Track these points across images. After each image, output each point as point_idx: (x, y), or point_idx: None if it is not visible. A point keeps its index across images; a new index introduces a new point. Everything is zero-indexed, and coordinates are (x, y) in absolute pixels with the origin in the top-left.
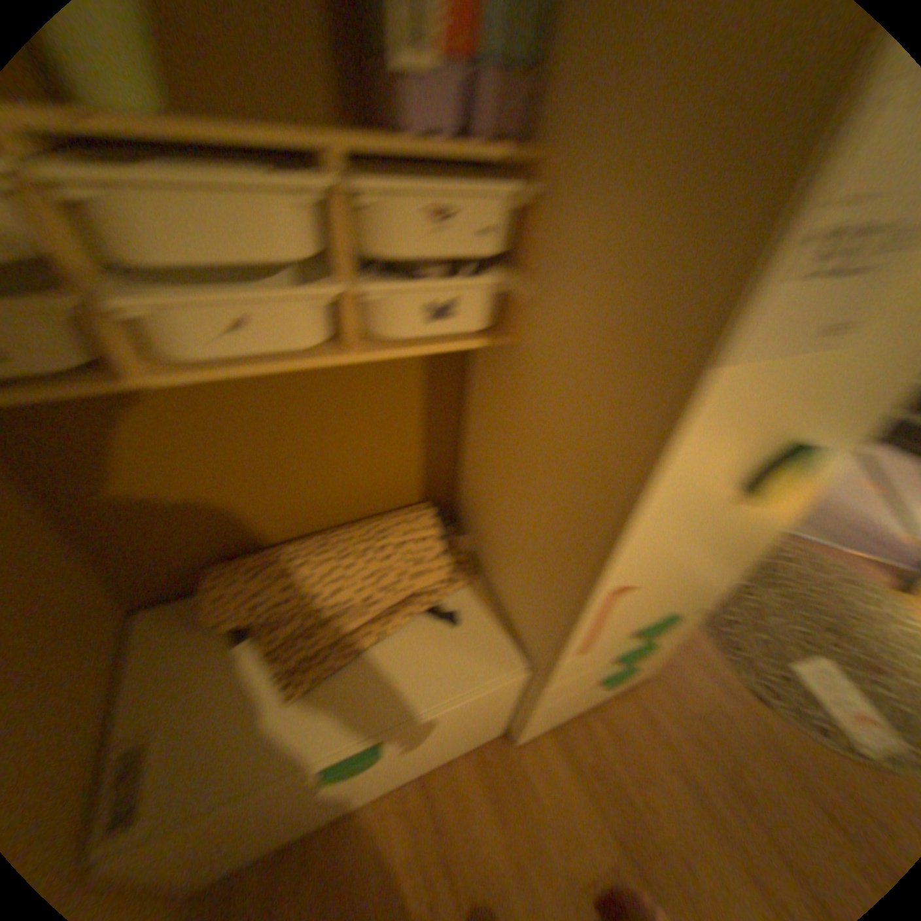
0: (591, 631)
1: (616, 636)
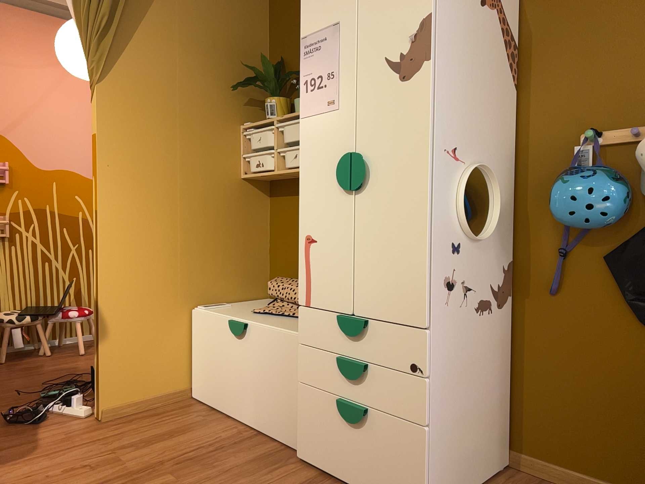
0: (306, 277)
1: (324, 305)
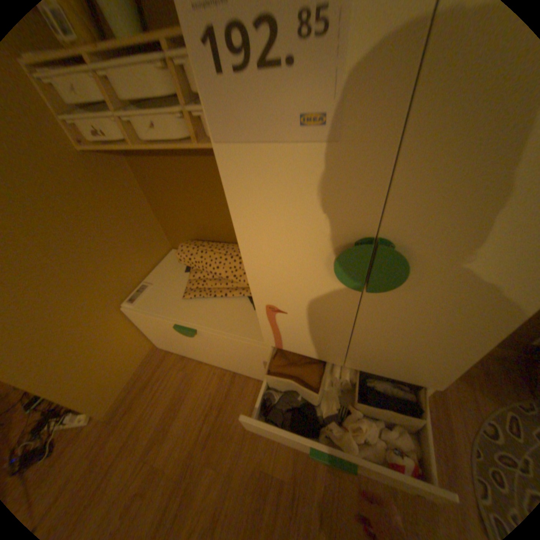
0: (273, 331)
1: (303, 352)
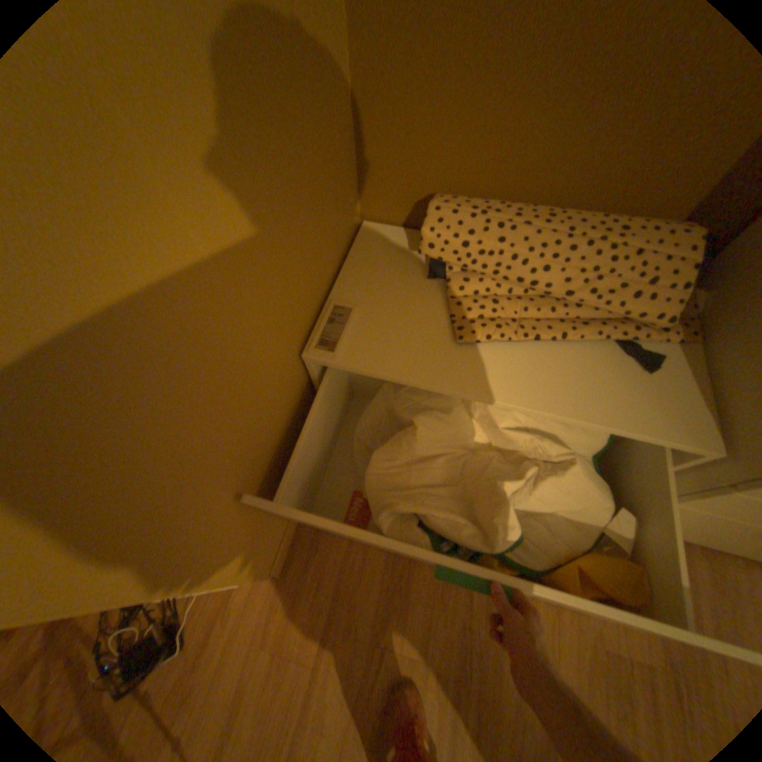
0: None
1: None
